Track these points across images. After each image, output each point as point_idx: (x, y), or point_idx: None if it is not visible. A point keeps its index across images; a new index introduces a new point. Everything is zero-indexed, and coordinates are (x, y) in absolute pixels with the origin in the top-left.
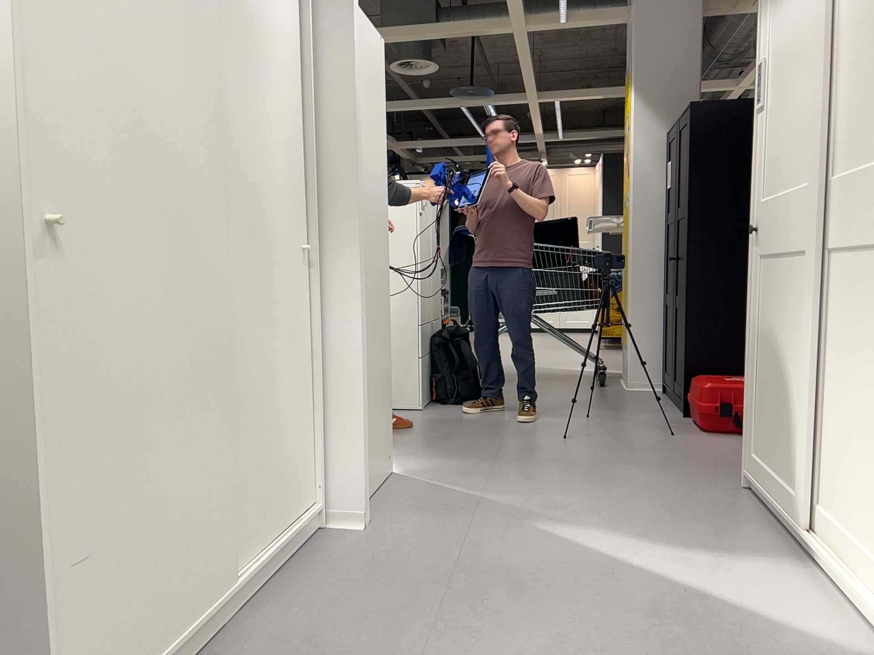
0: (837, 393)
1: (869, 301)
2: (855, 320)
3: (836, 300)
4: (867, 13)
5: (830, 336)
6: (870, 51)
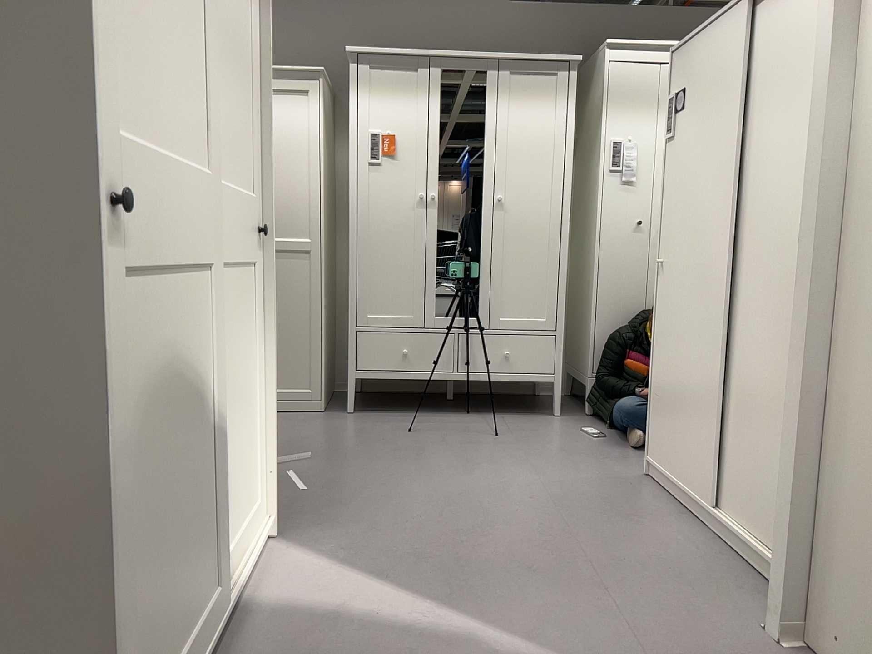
0: (223, 423)
1: (237, 316)
2: (230, 338)
3: (217, 325)
4: (224, 34)
5: (214, 367)
6: (228, 79)
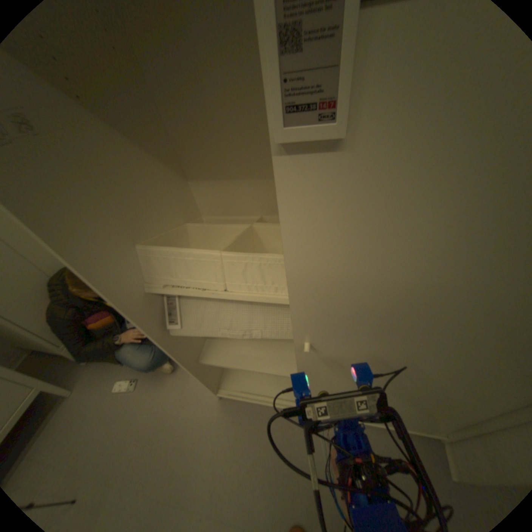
0: None
1: None
2: None
3: None
4: None
5: None
6: None
